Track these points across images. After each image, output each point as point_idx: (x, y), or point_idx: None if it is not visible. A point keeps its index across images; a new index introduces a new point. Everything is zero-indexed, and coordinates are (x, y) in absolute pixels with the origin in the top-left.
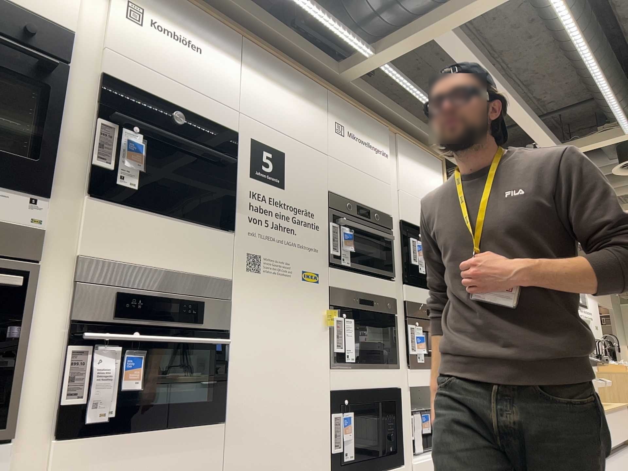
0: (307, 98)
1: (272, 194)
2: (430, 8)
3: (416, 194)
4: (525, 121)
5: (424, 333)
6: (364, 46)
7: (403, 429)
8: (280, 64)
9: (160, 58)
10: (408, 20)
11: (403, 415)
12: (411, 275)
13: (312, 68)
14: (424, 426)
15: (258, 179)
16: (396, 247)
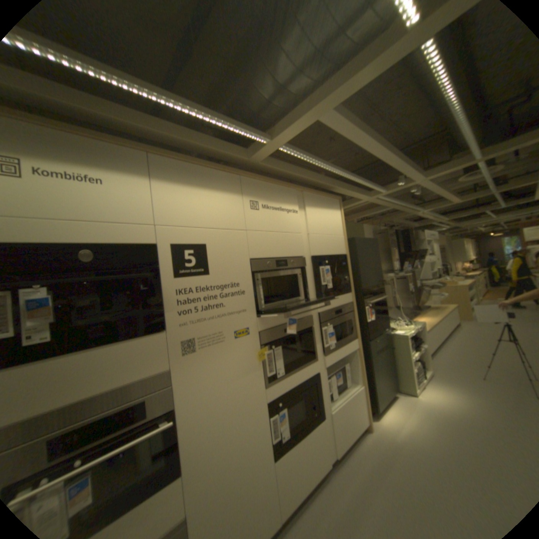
0: (222, 189)
1: (198, 284)
2: (315, 86)
3: (322, 233)
4: (401, 164)
5: (334, 329)
6: (261, 135)
7: (323, 397)
8: (190, 167)
9: (51, 203)
10: (297, 100)
11: (323, 388)
12: (322, 293)
13: (225, 159)
14: (338, 384)
15: (183, 277)
16: (310, 277)
